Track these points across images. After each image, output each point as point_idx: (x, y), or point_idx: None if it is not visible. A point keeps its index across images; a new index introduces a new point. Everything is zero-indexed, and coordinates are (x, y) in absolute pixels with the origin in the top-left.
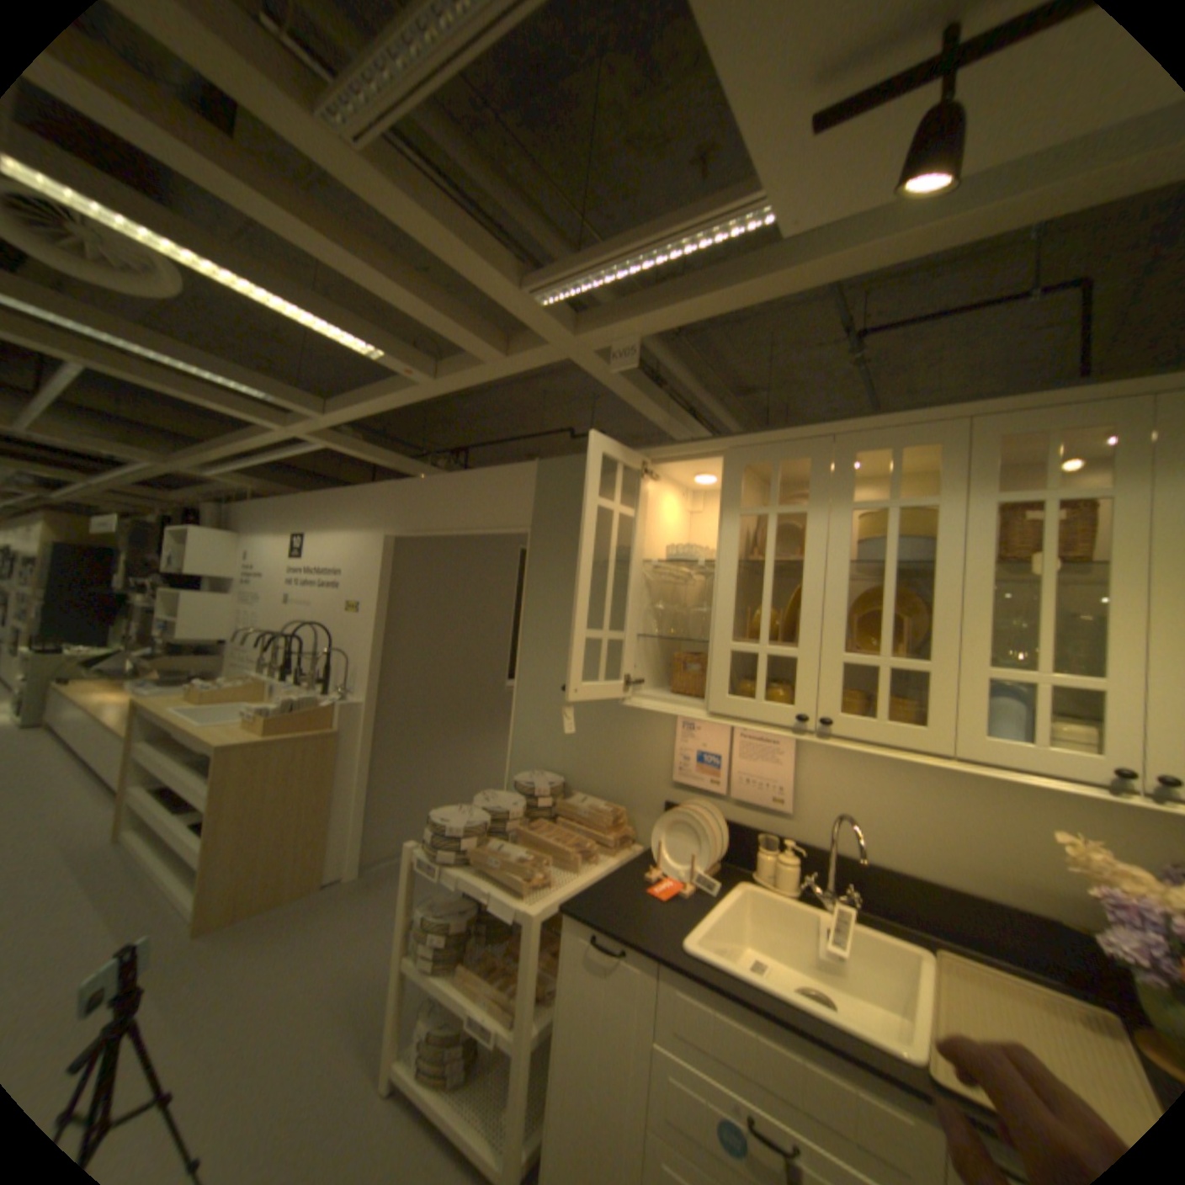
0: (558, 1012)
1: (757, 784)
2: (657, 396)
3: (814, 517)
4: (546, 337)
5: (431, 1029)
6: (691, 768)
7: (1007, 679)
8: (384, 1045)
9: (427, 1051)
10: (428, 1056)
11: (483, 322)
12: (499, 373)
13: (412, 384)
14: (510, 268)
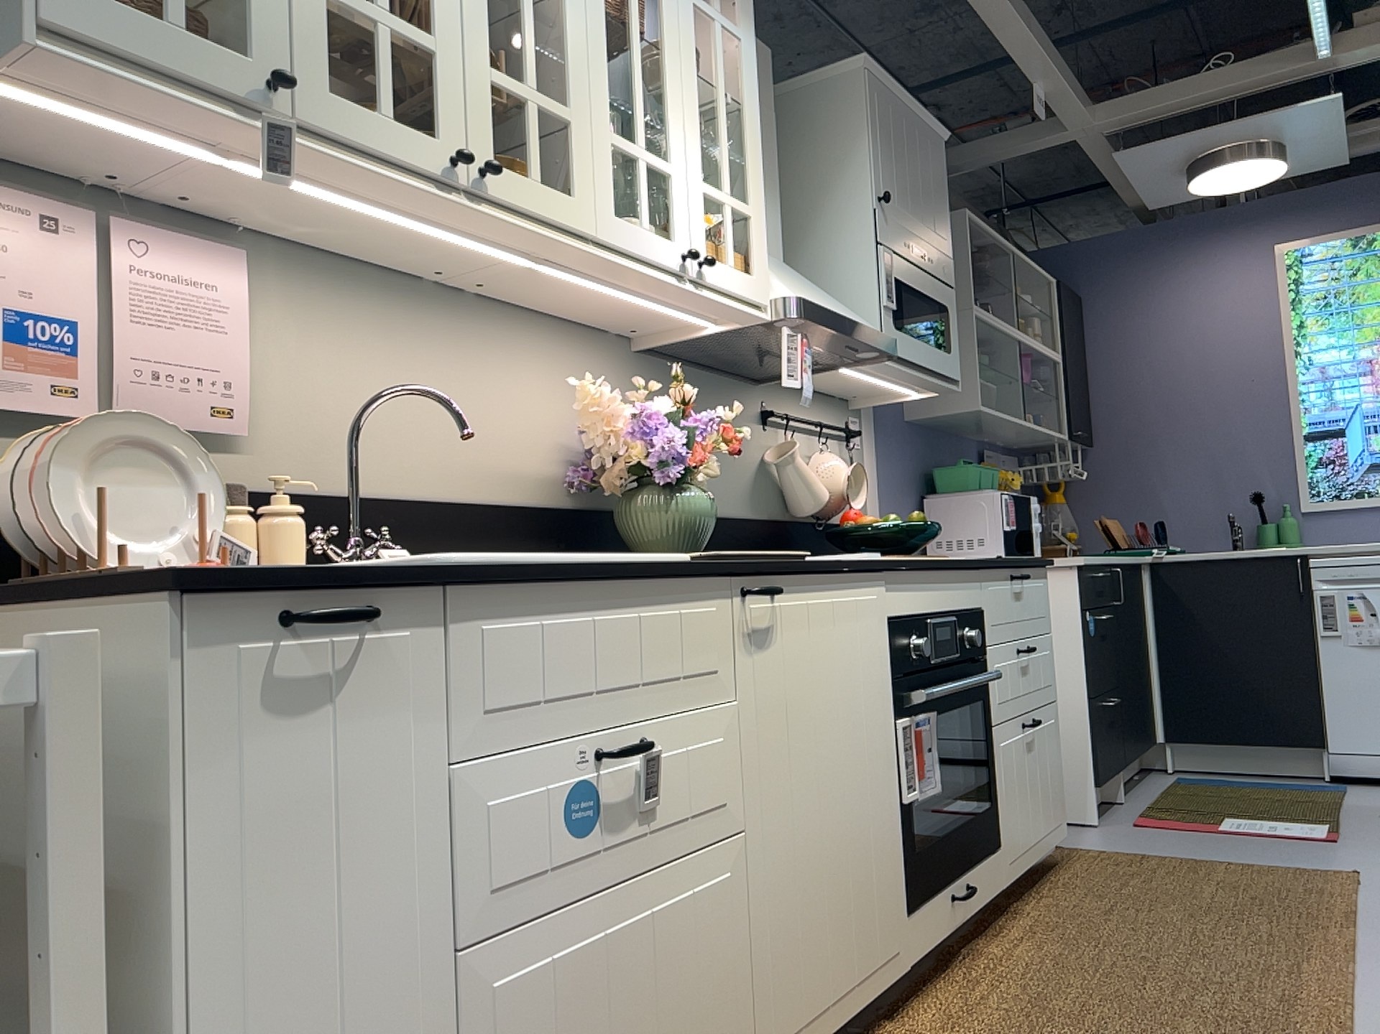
0: (171, 913)
1: (176, 378)
2: None
3: None
4: None
5: None
6: None
7: (621, 146)
8: None
9: None
10: None
11: None
12: None
13: None
14: None
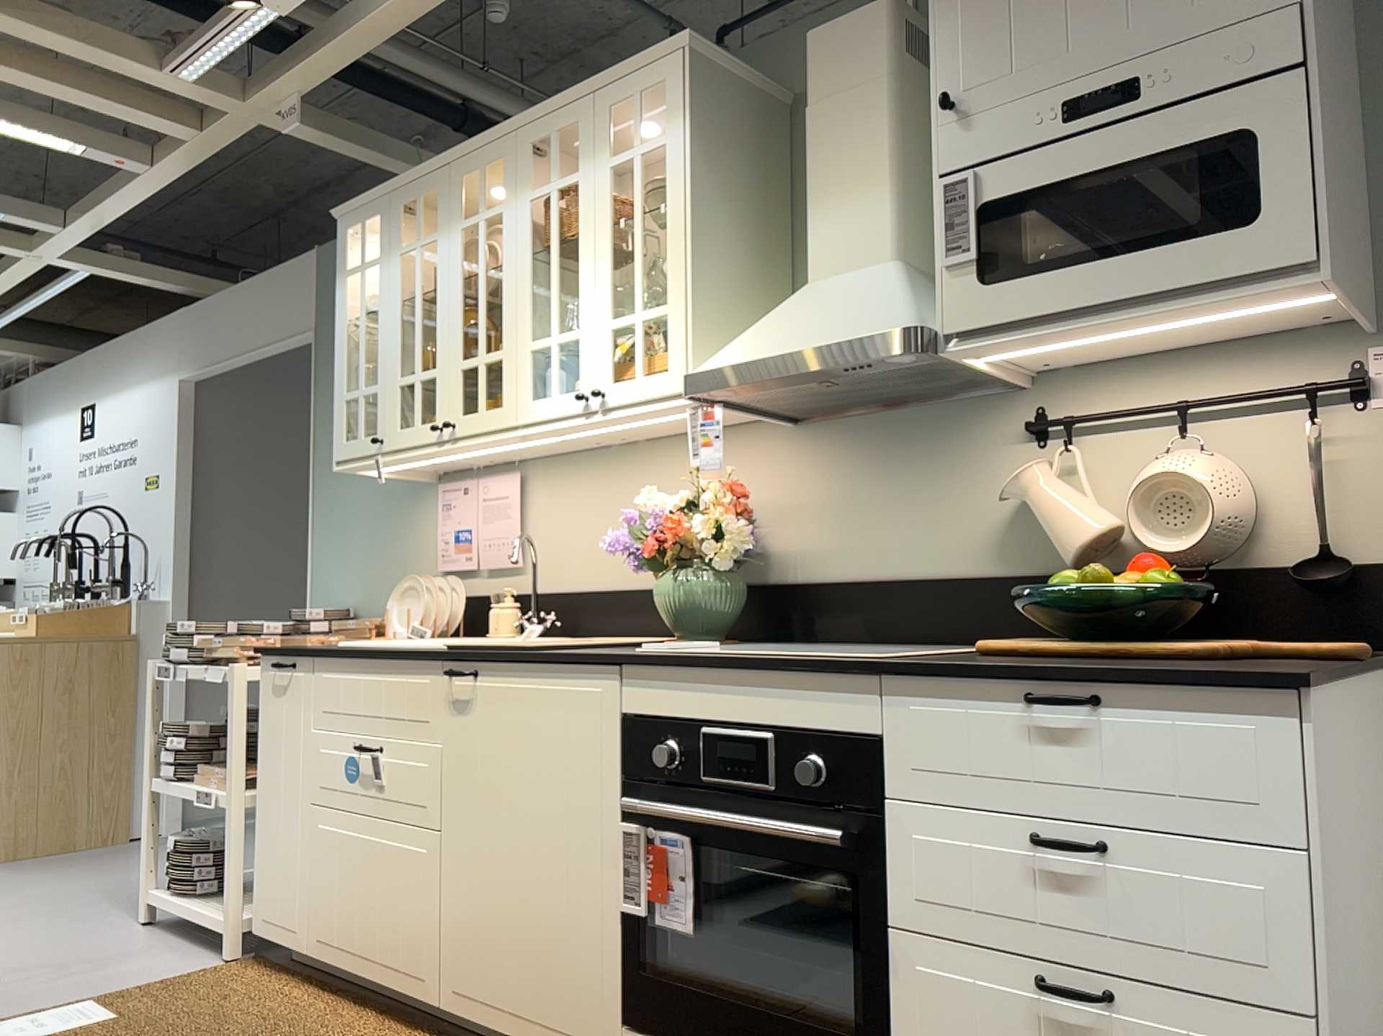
0: (259, 747)
1: (494, 544)
2: (398, 151)
3: (441, 243)
4: (221, 110)
5: (182, 840)
6: (449, 550)
7: (536, 346)
8: (141, 870)
9: (178, 859)
10: (177, 861)
11: (169, 103)
12: (209, 151)
13: (140, 177)
14: (150, 57)
